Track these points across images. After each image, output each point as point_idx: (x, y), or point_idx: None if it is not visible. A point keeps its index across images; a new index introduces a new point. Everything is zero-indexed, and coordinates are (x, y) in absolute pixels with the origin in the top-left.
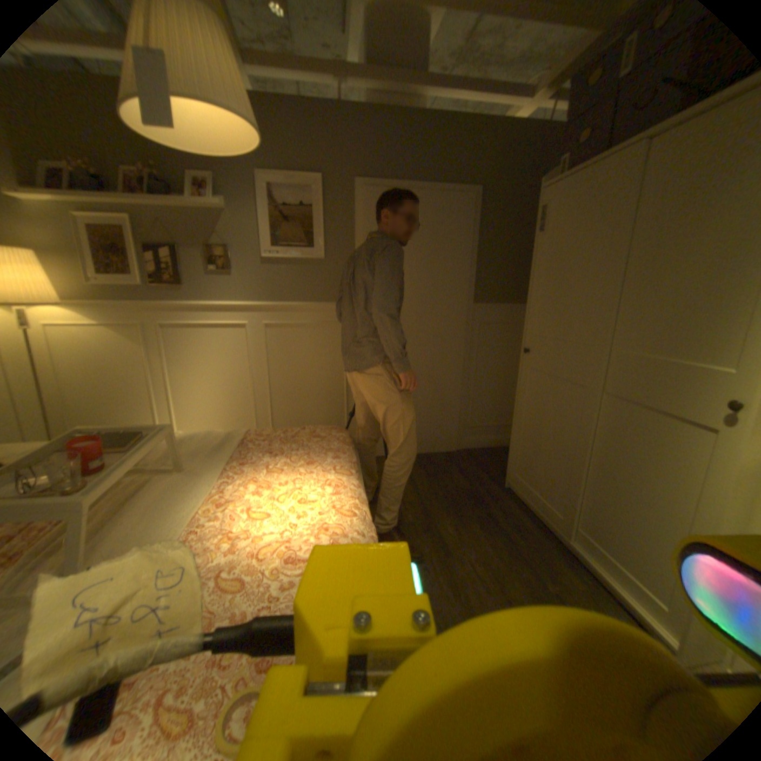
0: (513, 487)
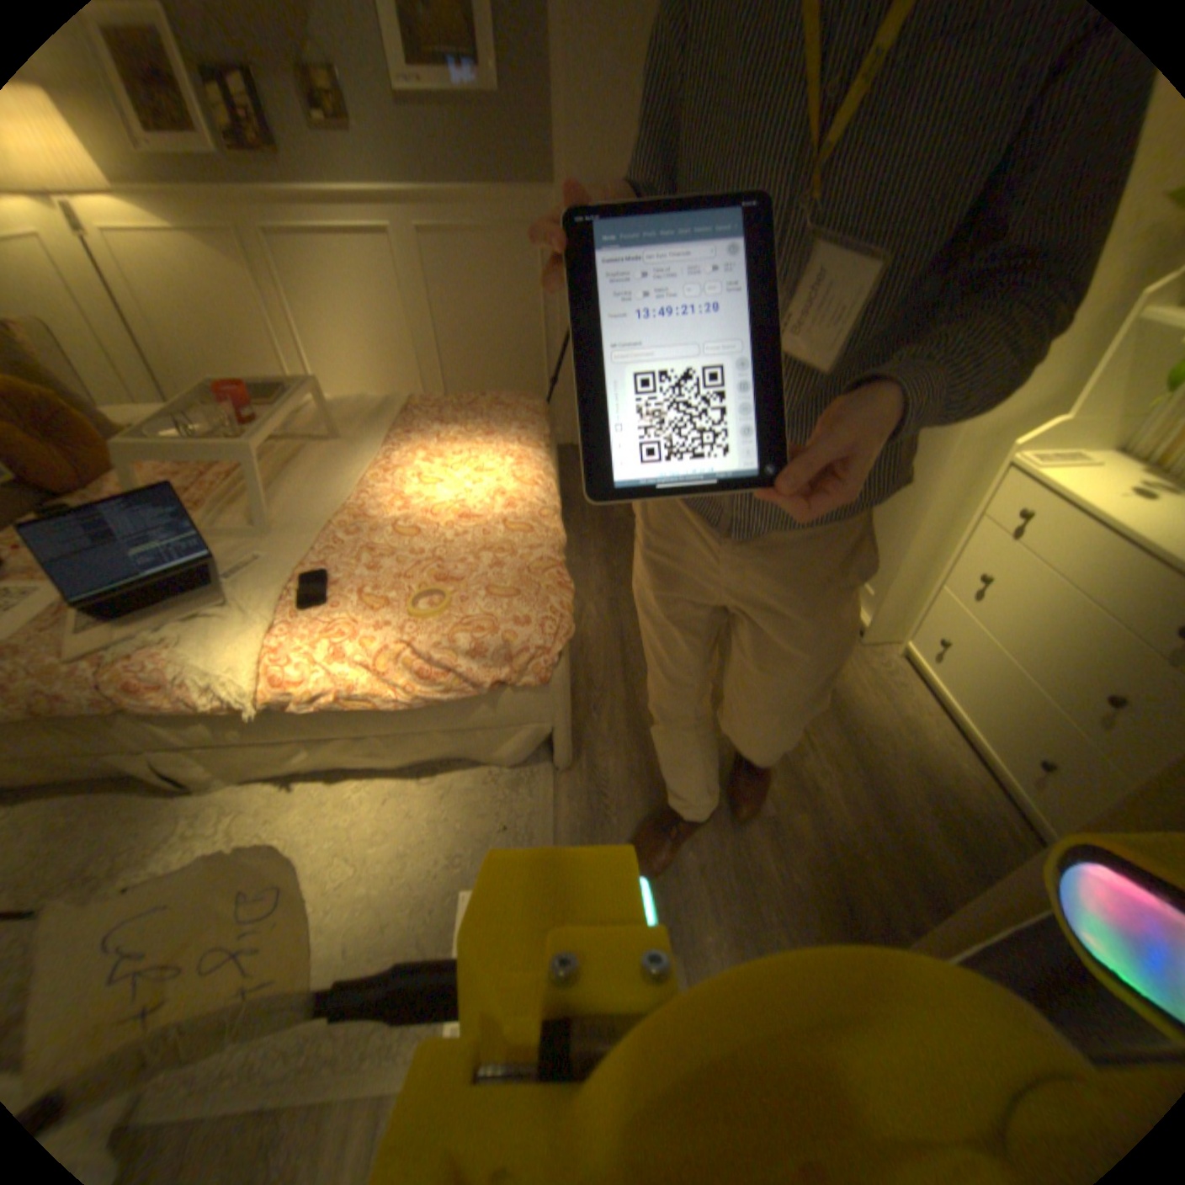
0: None
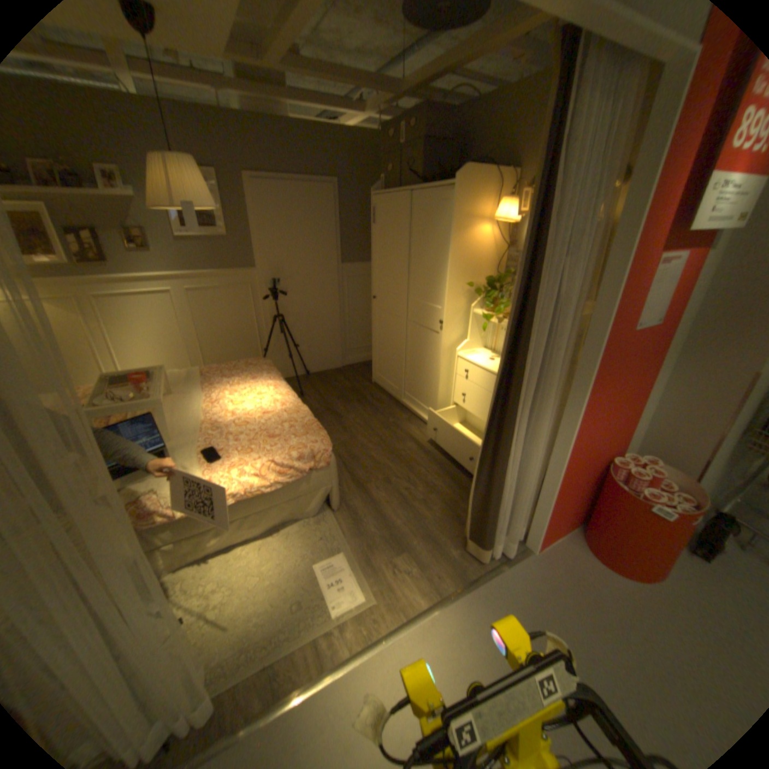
0: (376, 380)
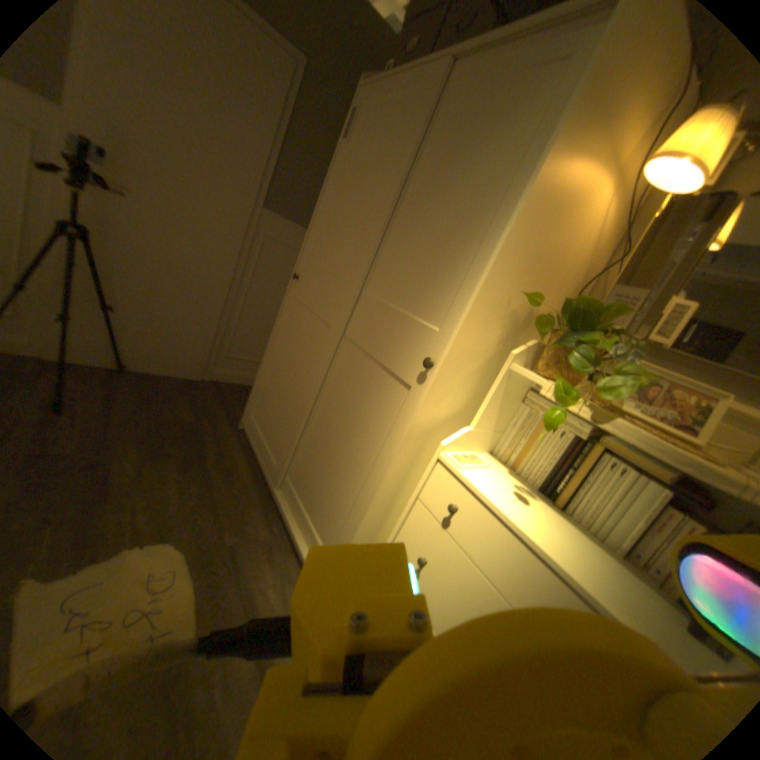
0: (247, 428)
